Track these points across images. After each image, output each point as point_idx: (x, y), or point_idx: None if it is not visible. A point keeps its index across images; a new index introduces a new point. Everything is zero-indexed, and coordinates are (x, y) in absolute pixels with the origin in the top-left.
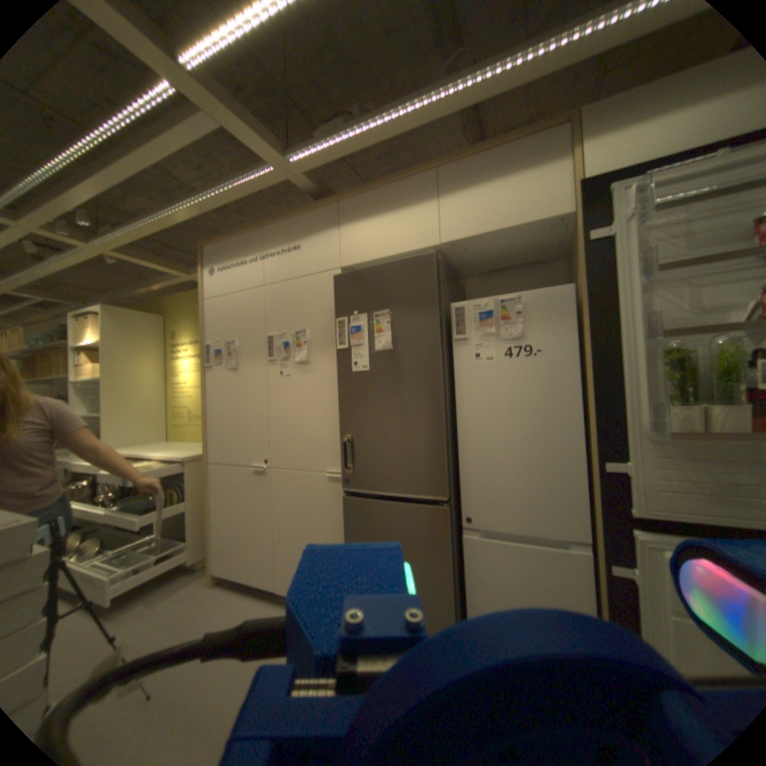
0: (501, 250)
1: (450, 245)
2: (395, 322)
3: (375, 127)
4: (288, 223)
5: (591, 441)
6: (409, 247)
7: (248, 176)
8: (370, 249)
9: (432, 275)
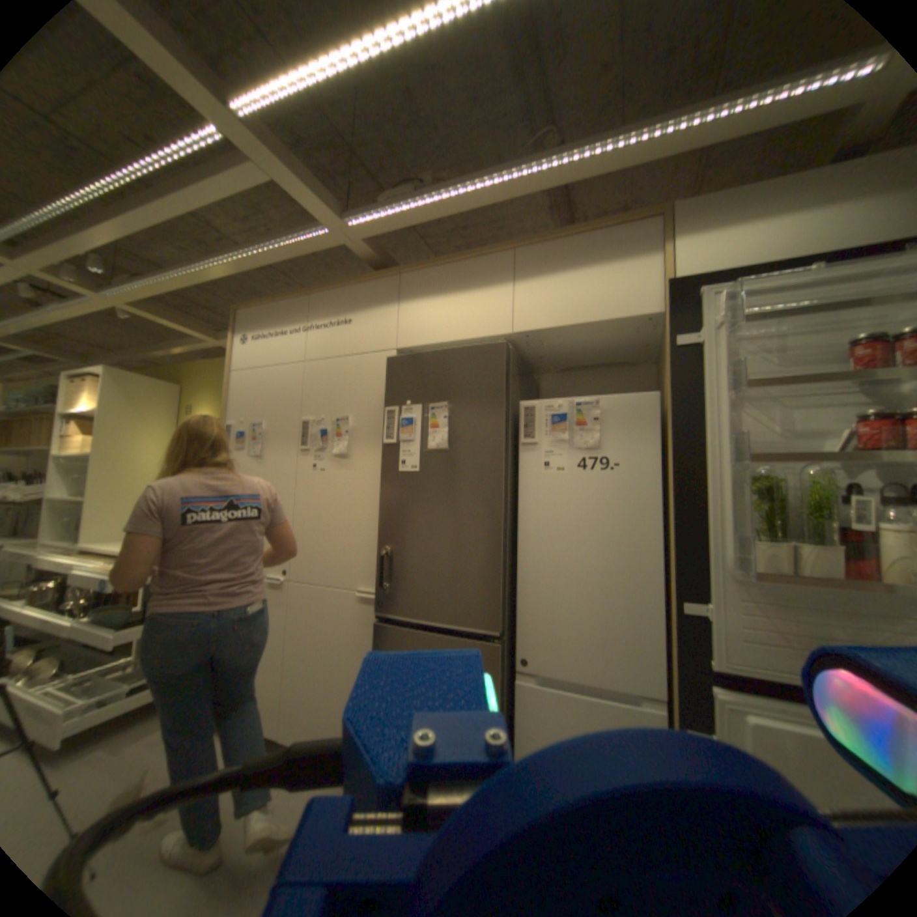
0: (581, 347)
1: (524, 336)
2: (454, 417)
3: (448, 199)
4: (341, 293)
5: (671, 576)
6: (477, 333)
7: (299, 236)
8: (432, 331)
9: (500, 368)
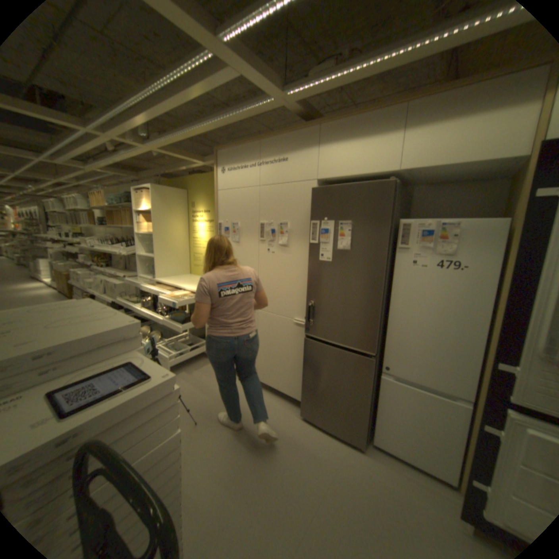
0: (452, 174)
1: (409, 171)
2: (355, 230)
3: (362, 69)
4: (281, 139)
5: (492, 338)
6: (374, 170)
7: (255, 103)
8: (342, 168)
9: (390, 199)
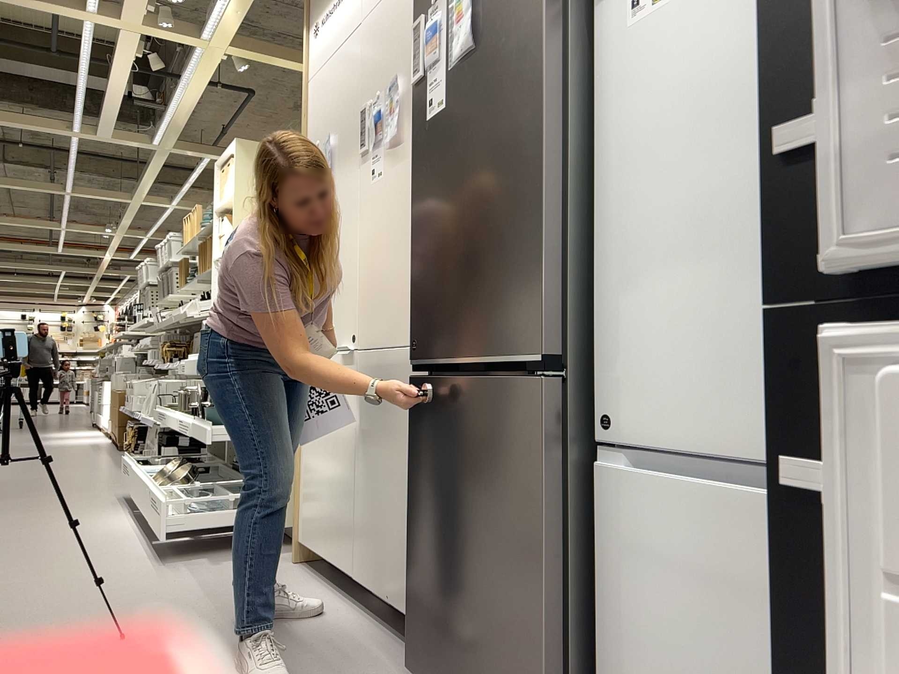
0: None
1: None
2: None
3: None
4: None
5: None
6: None
7: None
8: None
9: None
